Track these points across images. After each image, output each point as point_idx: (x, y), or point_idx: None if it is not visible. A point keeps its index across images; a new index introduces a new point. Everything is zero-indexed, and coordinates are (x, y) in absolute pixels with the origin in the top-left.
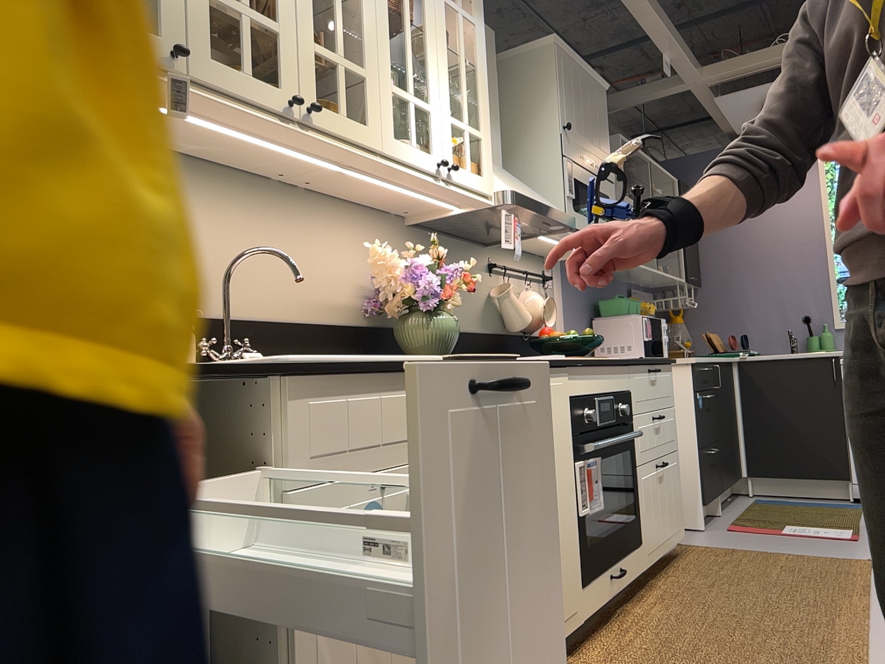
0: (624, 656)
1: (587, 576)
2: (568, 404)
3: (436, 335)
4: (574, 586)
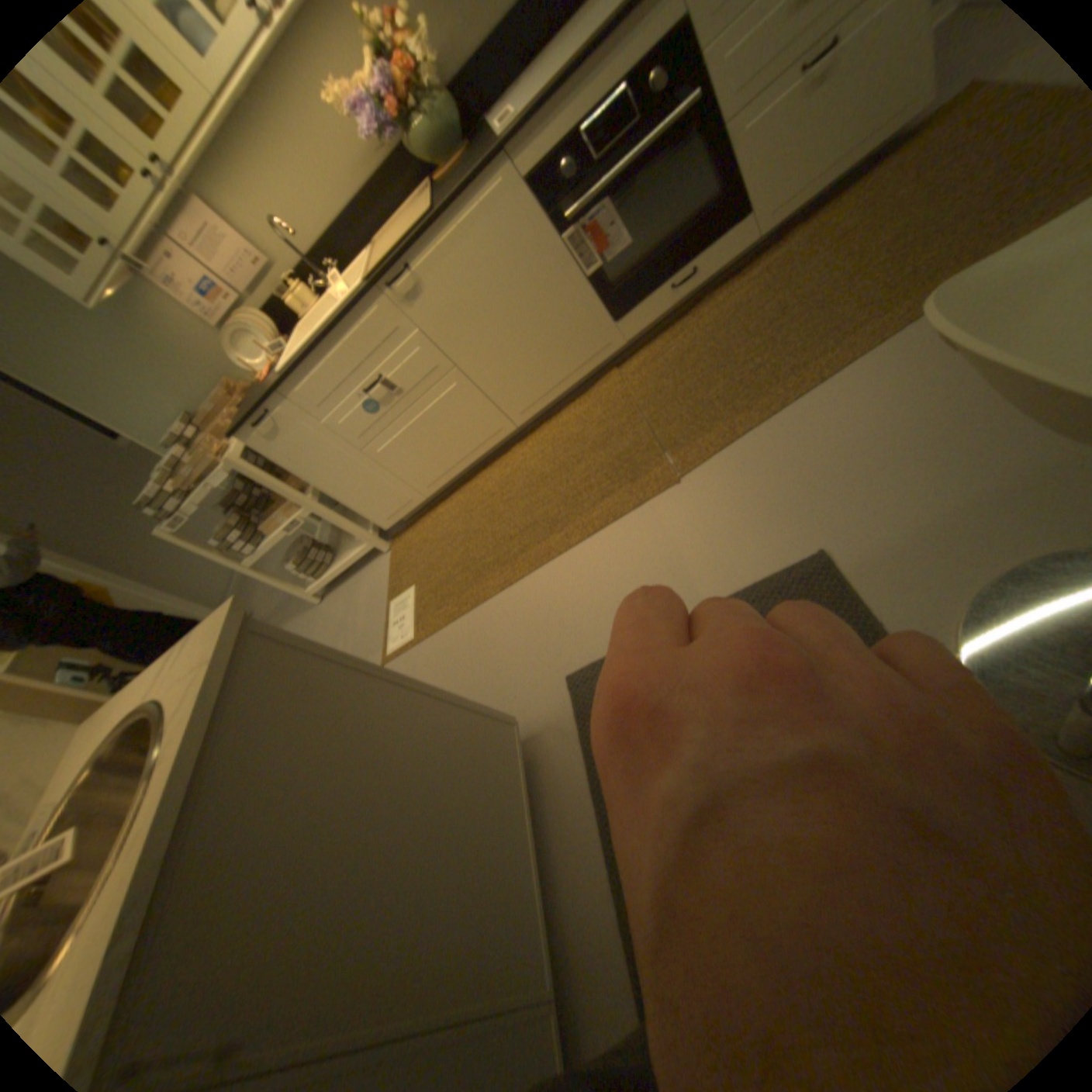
0: (646, 368)
1: (620, 310)
2: (527, 183)
3: (424, 146)
4: (598, 329)
